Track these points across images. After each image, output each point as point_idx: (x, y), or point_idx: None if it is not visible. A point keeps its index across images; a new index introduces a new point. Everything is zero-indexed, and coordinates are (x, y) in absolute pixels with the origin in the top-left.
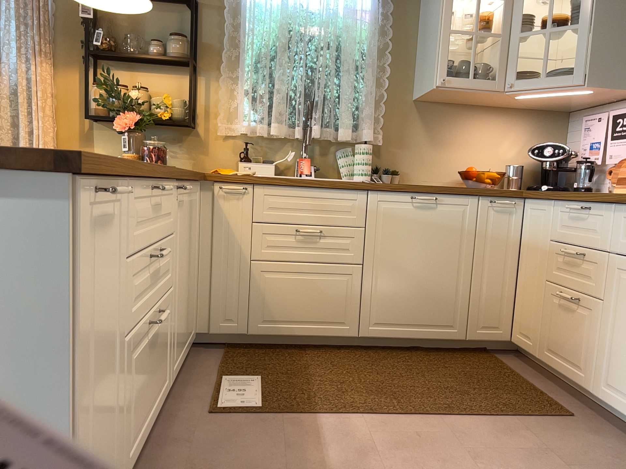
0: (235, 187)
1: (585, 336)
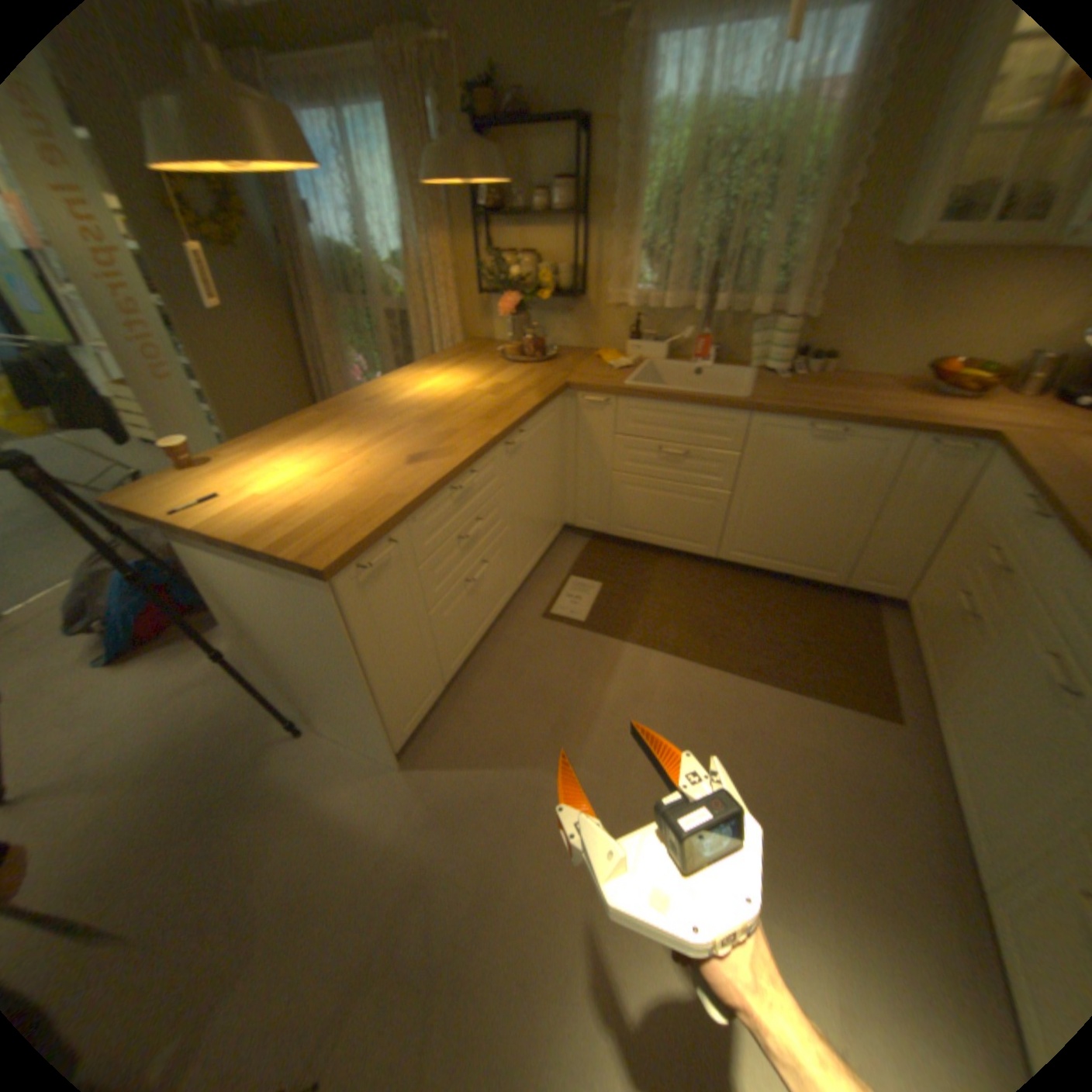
0: (598, 400)
1: (963, 658)
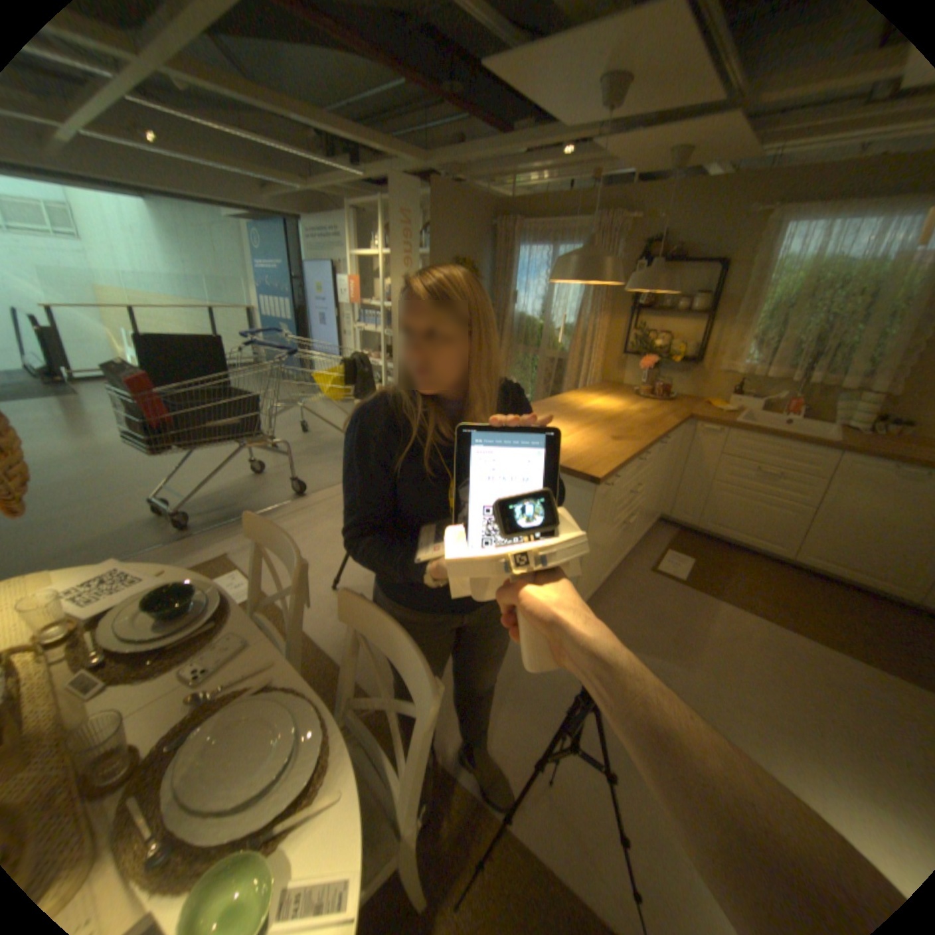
0: (713, 428)
1: None
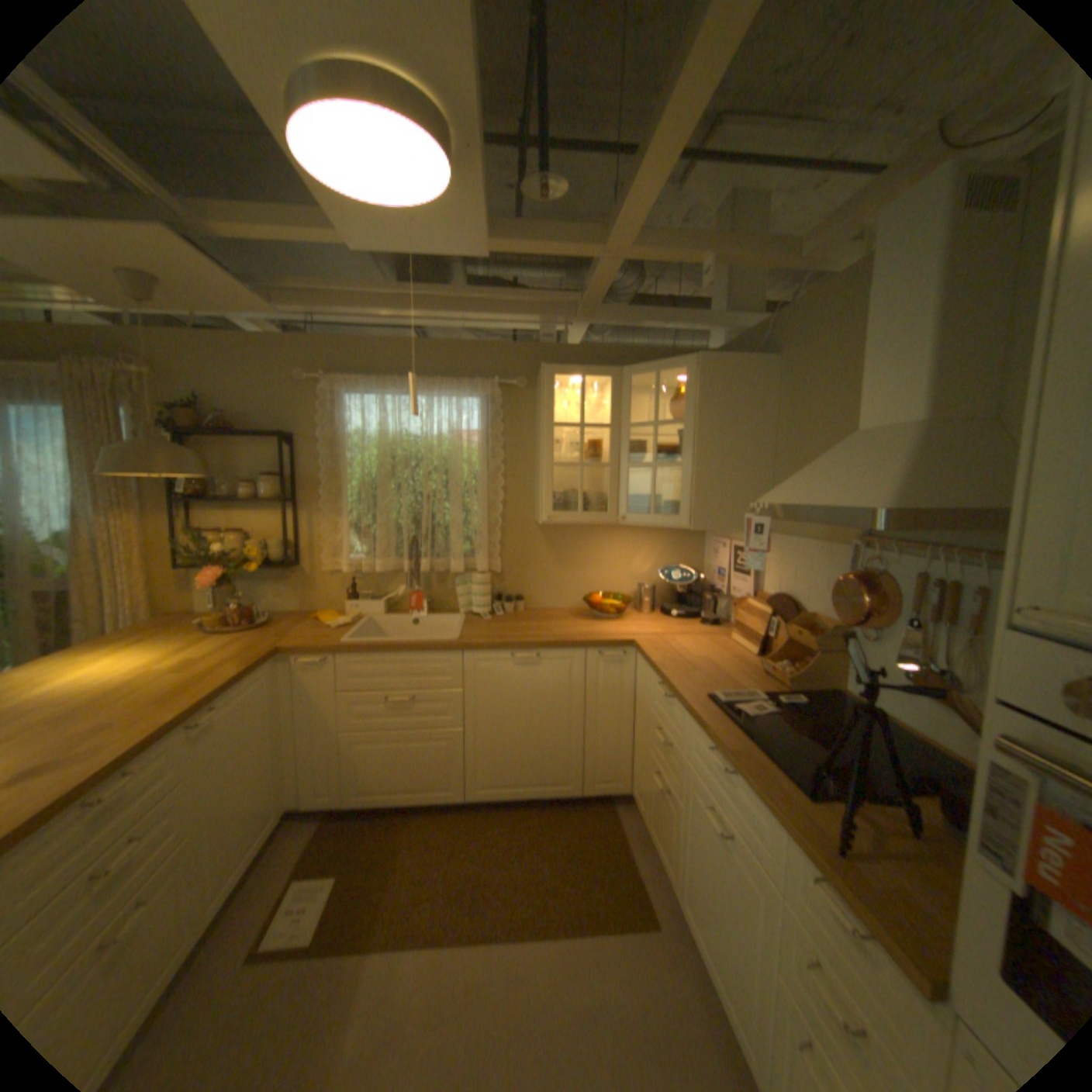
0: (313, 659)
1: (673, 835)
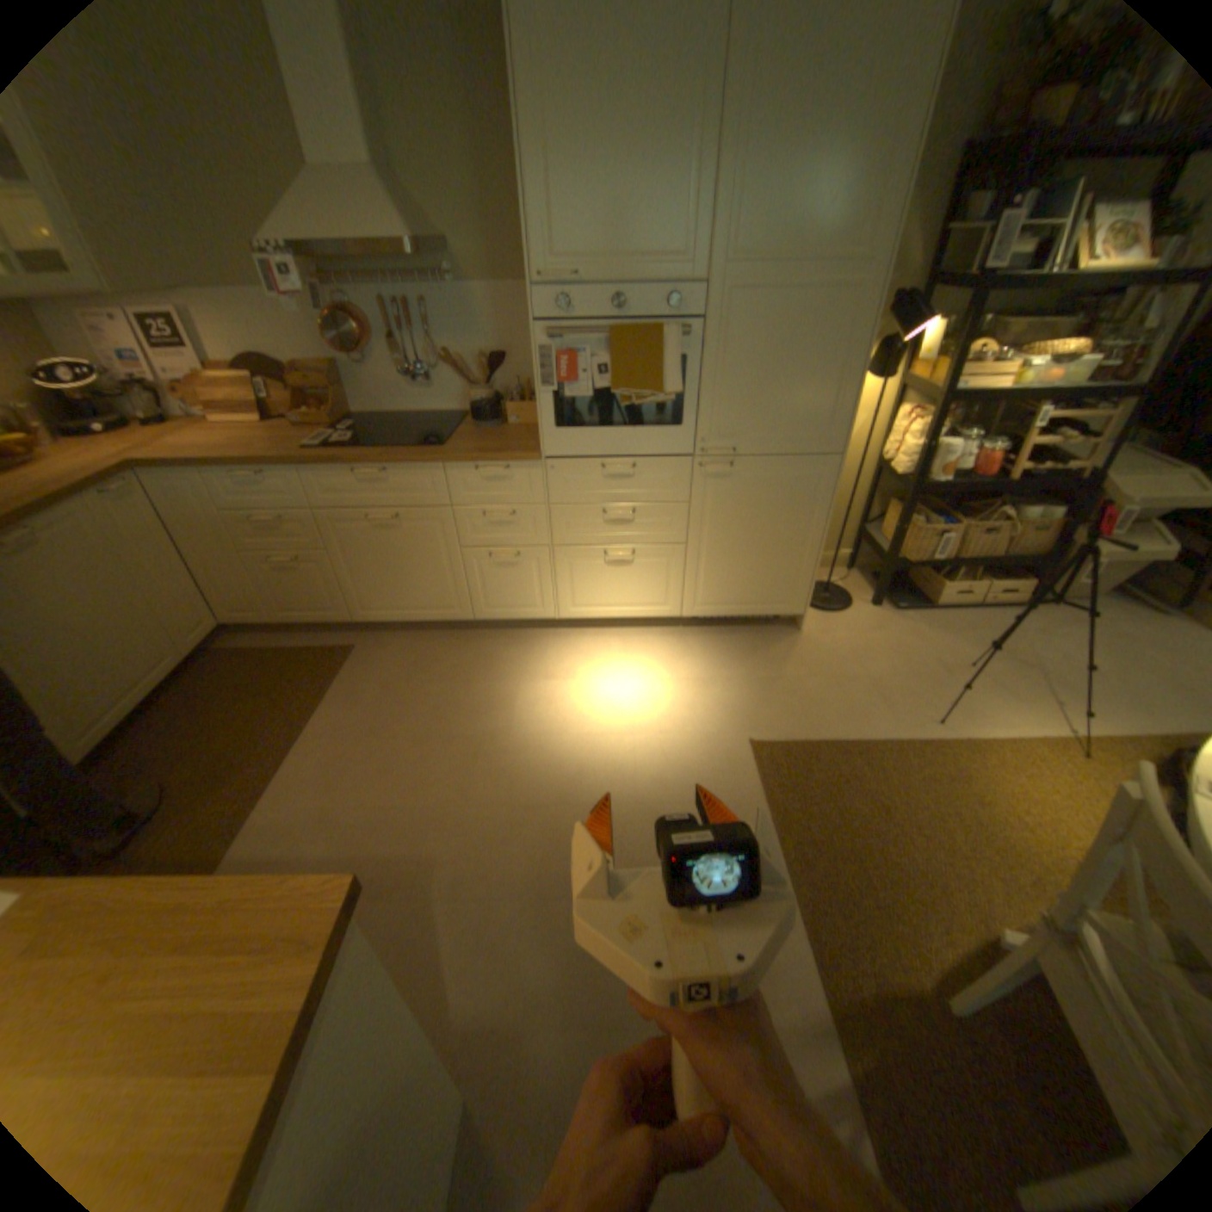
0: None
1: (320, 584)
